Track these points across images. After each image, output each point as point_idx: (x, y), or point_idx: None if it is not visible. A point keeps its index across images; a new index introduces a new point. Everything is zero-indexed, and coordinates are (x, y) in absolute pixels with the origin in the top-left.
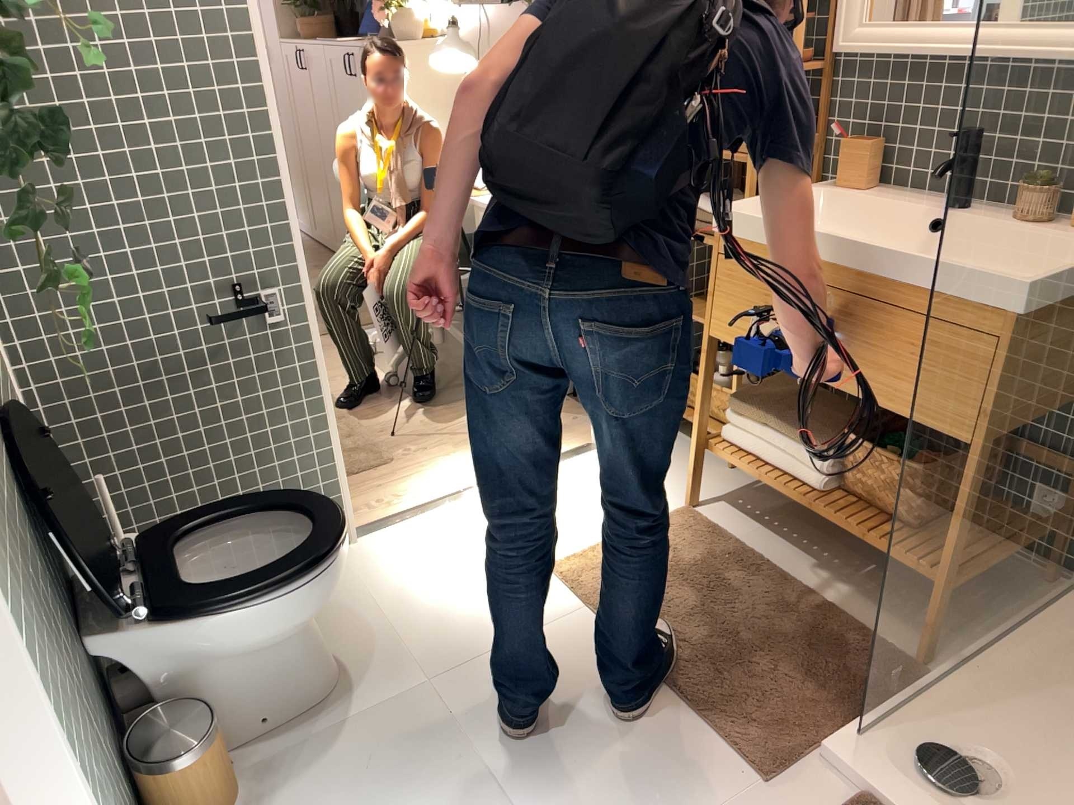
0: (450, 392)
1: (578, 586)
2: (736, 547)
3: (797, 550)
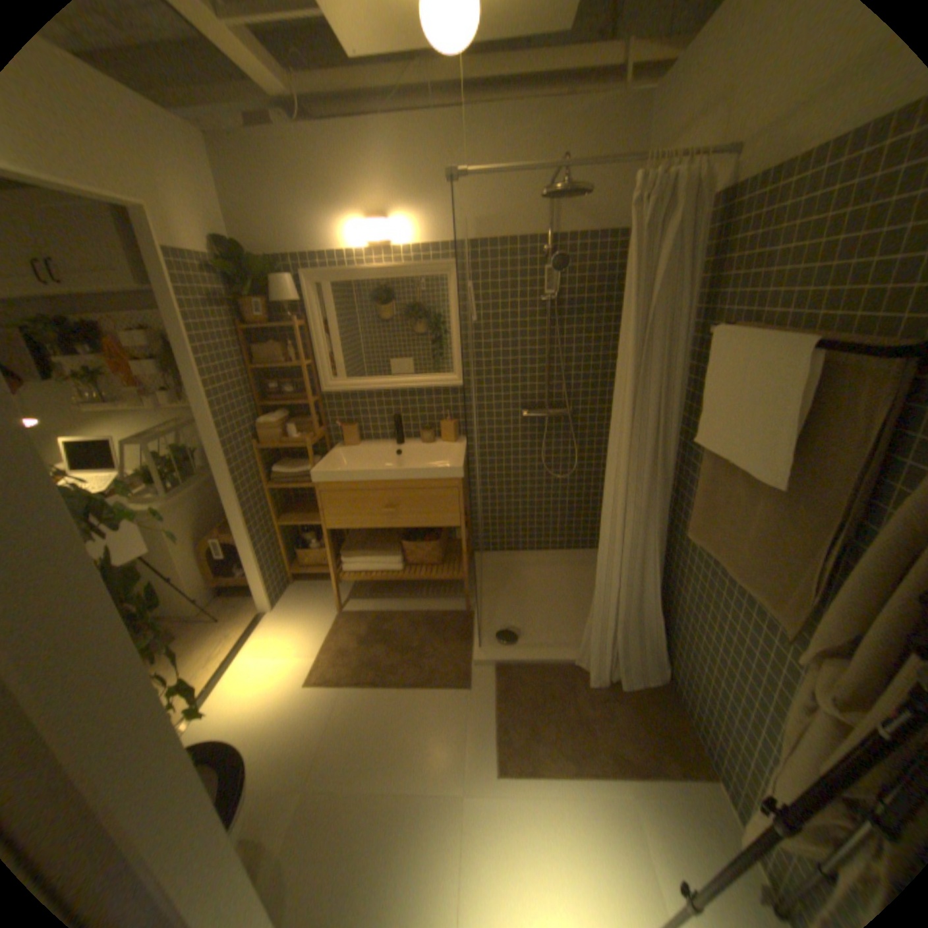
0: None
1: (325, 682)
2: (374, 614)
3: (396, 599)
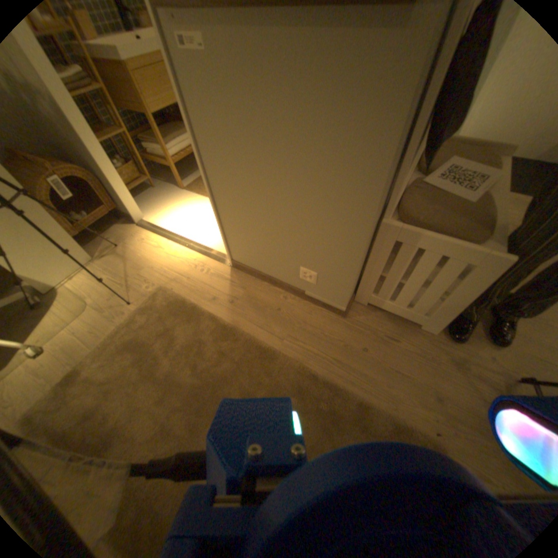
0: (55, 305)
1: None
2: None
3: None
